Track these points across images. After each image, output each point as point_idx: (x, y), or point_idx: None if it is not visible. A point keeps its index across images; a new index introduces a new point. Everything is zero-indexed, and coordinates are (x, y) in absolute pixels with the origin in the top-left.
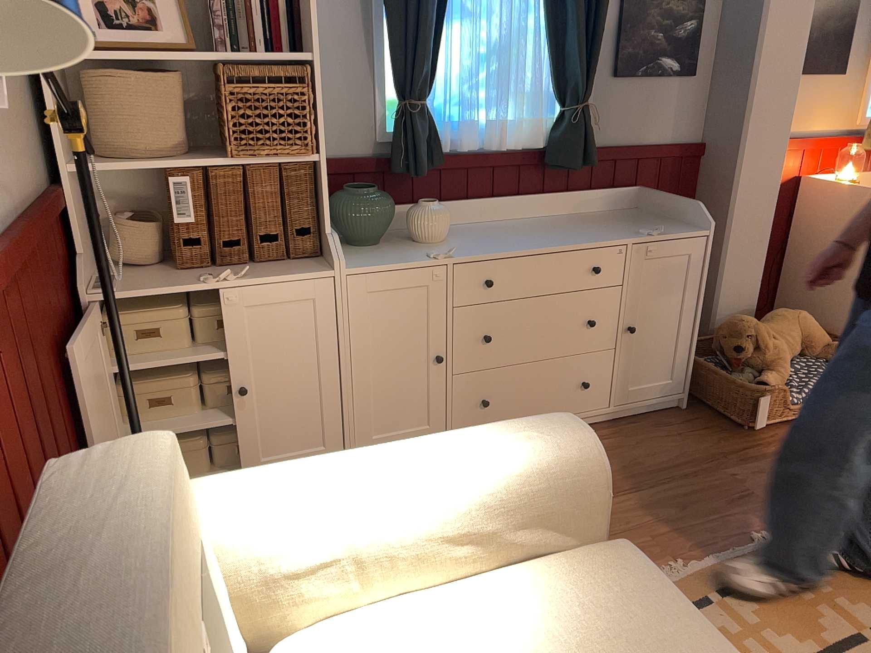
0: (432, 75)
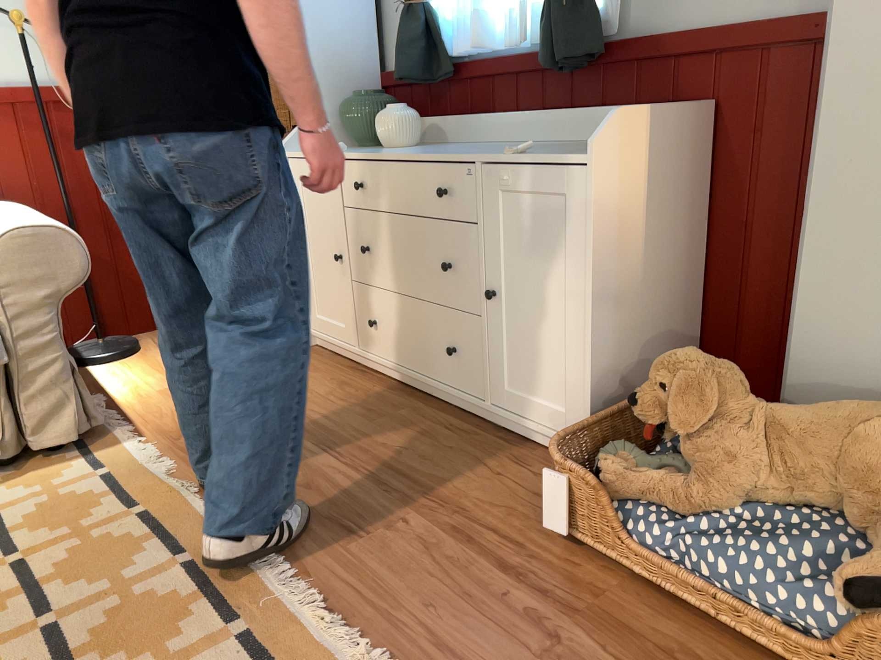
0: None
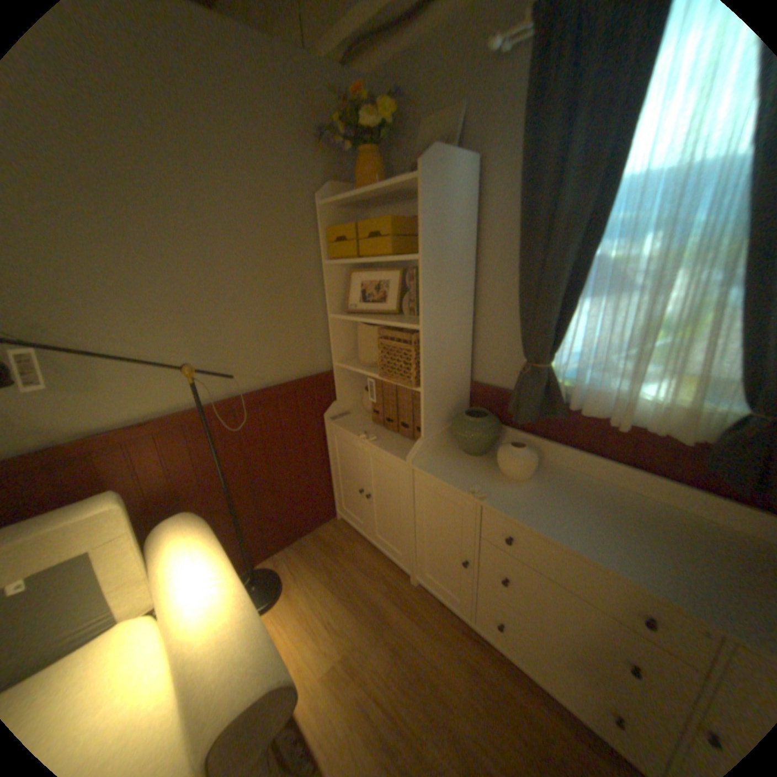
0: (558, 344)
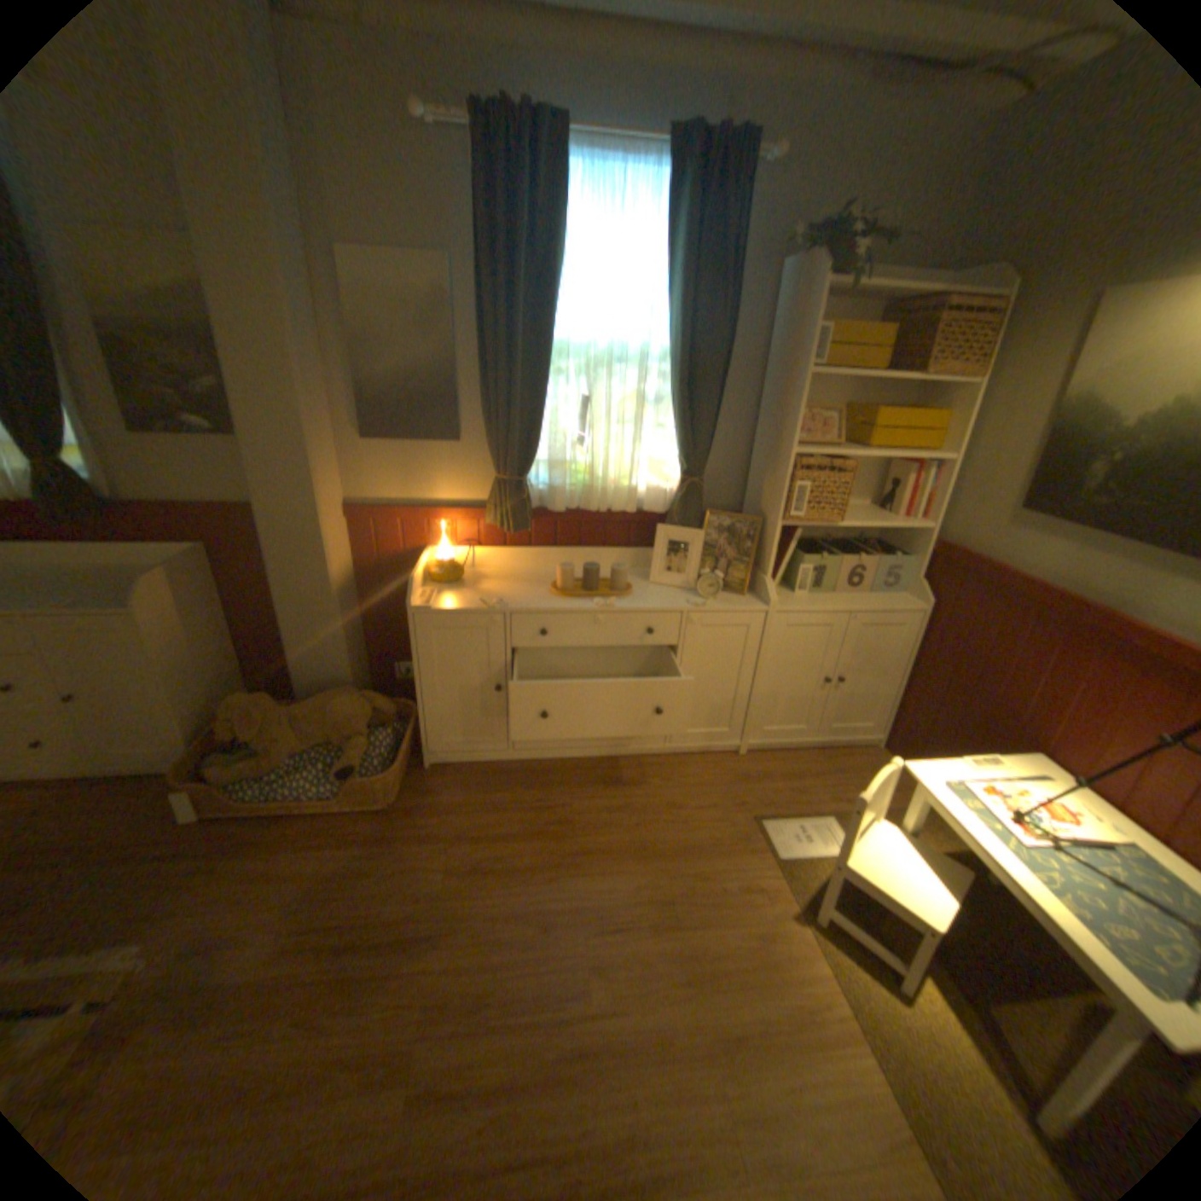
0: None
